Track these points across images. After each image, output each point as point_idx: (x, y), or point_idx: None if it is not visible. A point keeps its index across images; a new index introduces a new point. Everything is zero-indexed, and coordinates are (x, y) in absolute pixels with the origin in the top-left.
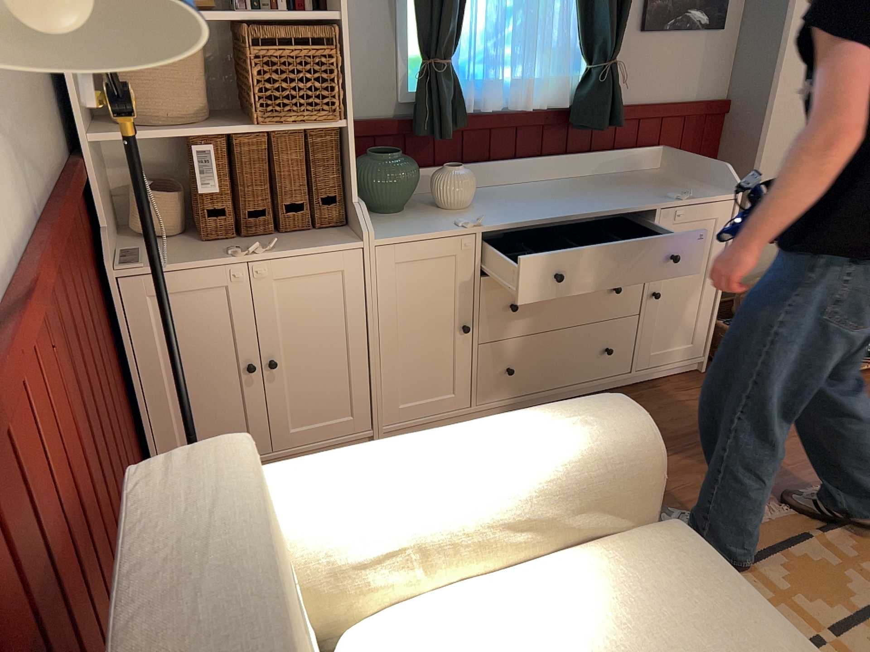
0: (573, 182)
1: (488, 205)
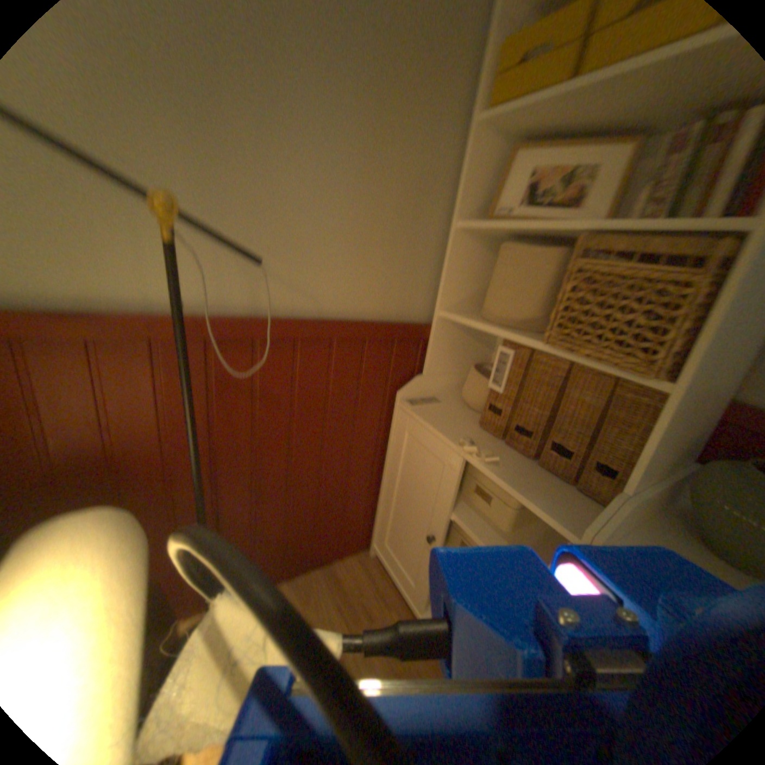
0: None
1: None
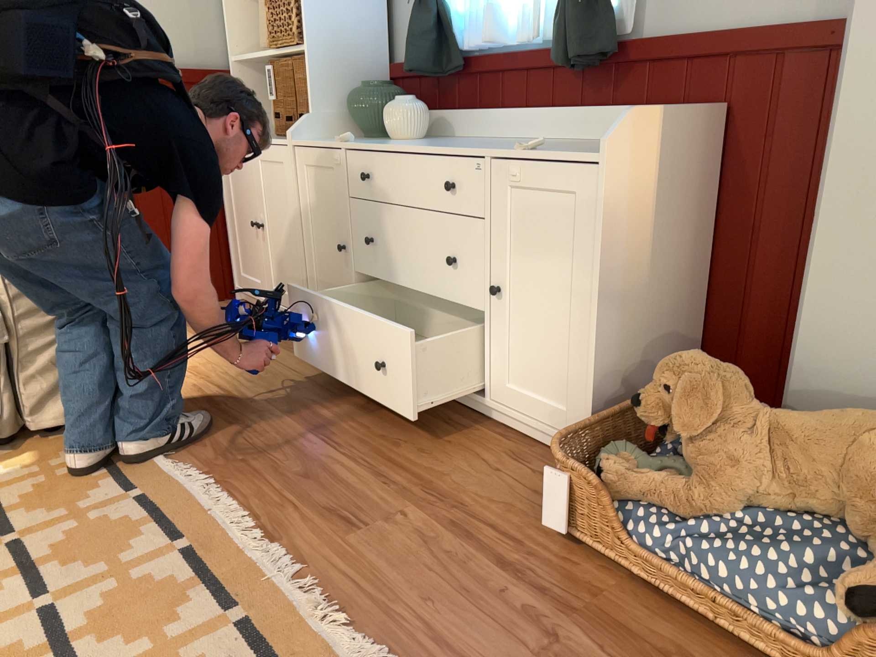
0: (555, 142)
1: (417, 141)
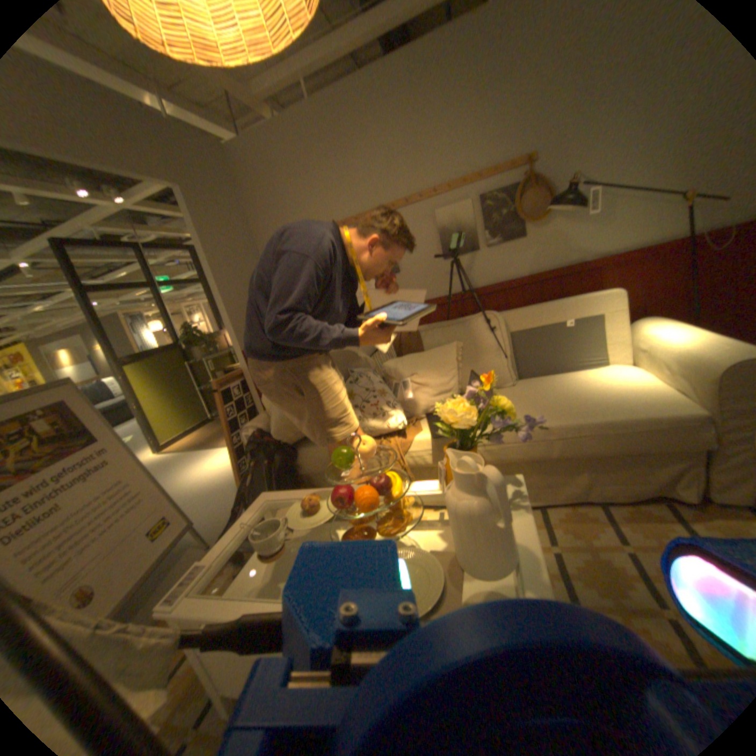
0: None
1: None
